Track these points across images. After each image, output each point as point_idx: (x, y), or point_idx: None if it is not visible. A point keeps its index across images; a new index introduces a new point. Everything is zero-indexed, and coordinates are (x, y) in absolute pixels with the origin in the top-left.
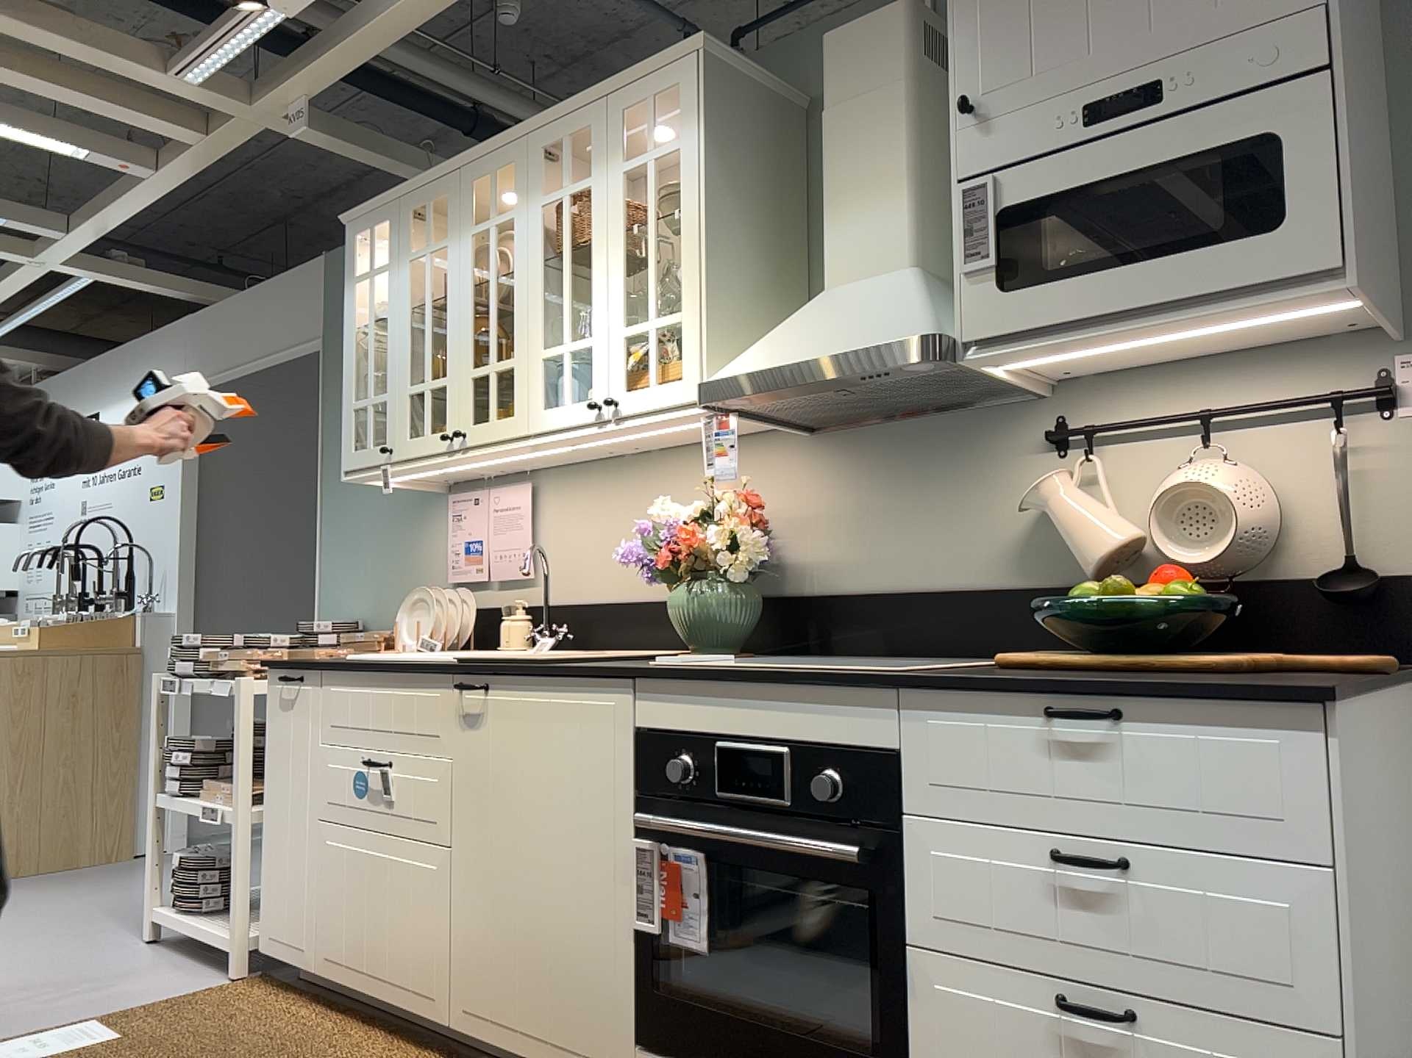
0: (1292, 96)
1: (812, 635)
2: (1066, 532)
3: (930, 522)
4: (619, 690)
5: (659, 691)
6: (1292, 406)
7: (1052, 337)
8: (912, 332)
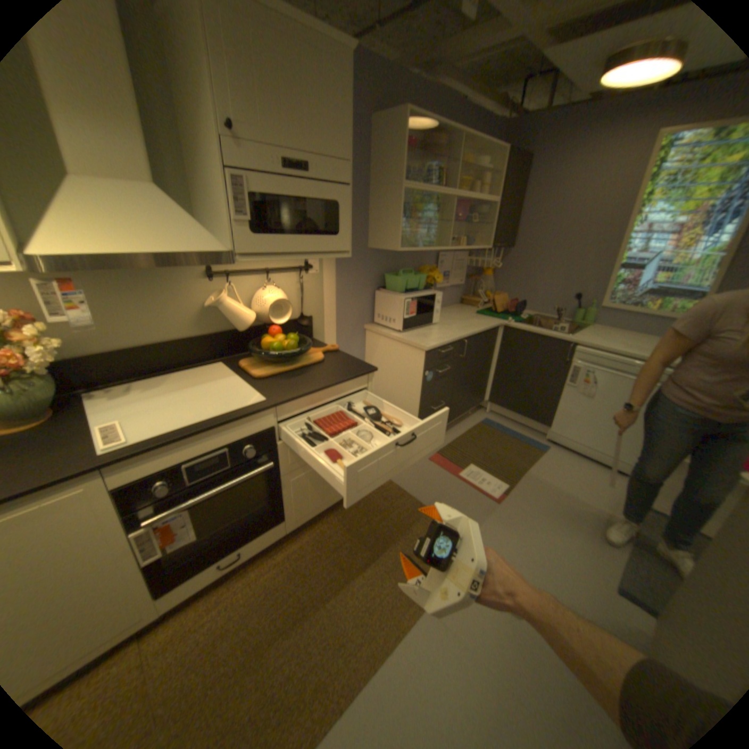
0: (343, 190)
1: (74, 380)
2: (230, 315)
3: (146, 312)
4: (87, 479)
5: (128, 464)
6: (289, 269)
7: (272, 257)
8: (215, 247)
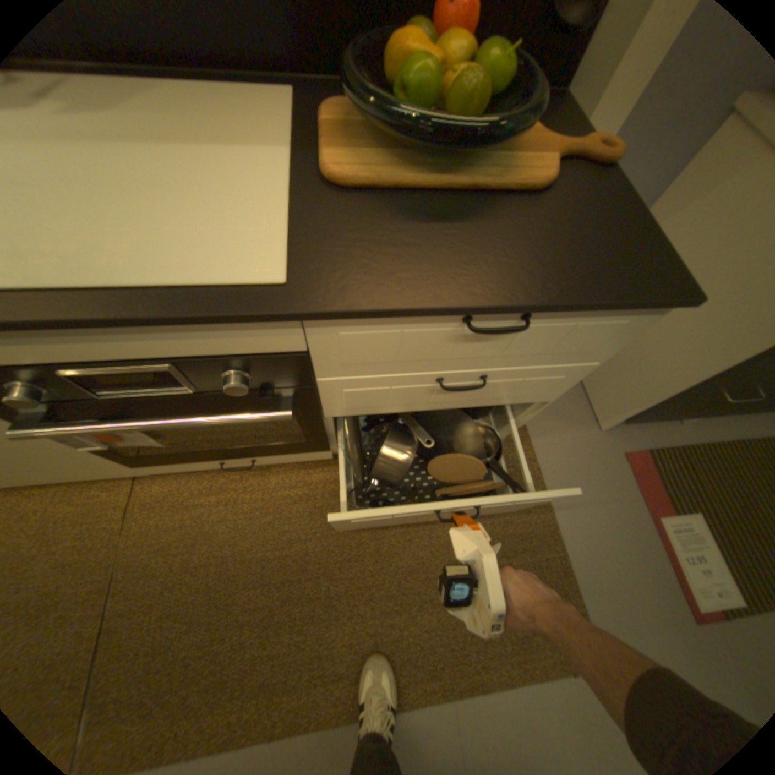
0: None
1: None
2: None
3: None
4: None
5: None
6: None
7: None
8: None
